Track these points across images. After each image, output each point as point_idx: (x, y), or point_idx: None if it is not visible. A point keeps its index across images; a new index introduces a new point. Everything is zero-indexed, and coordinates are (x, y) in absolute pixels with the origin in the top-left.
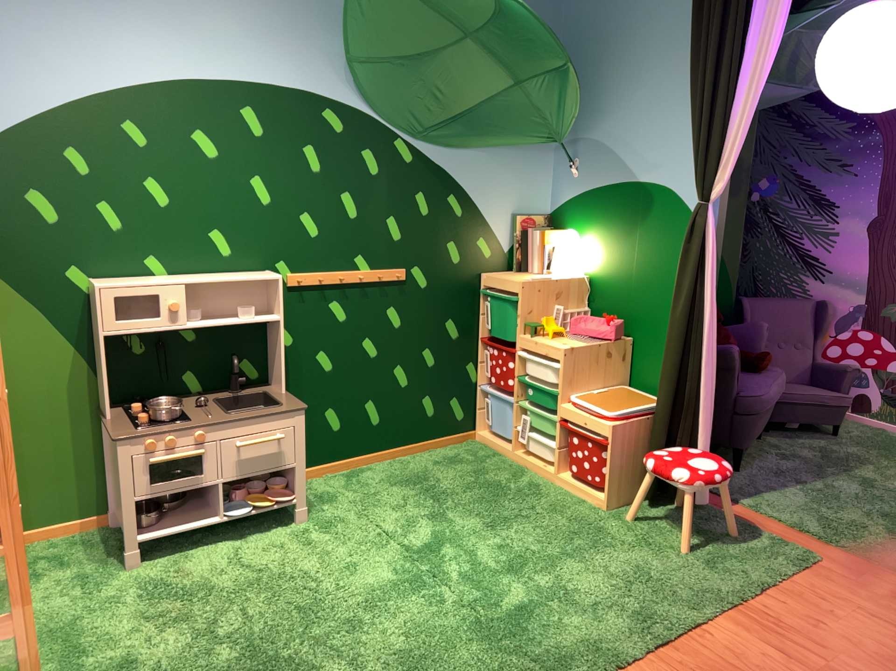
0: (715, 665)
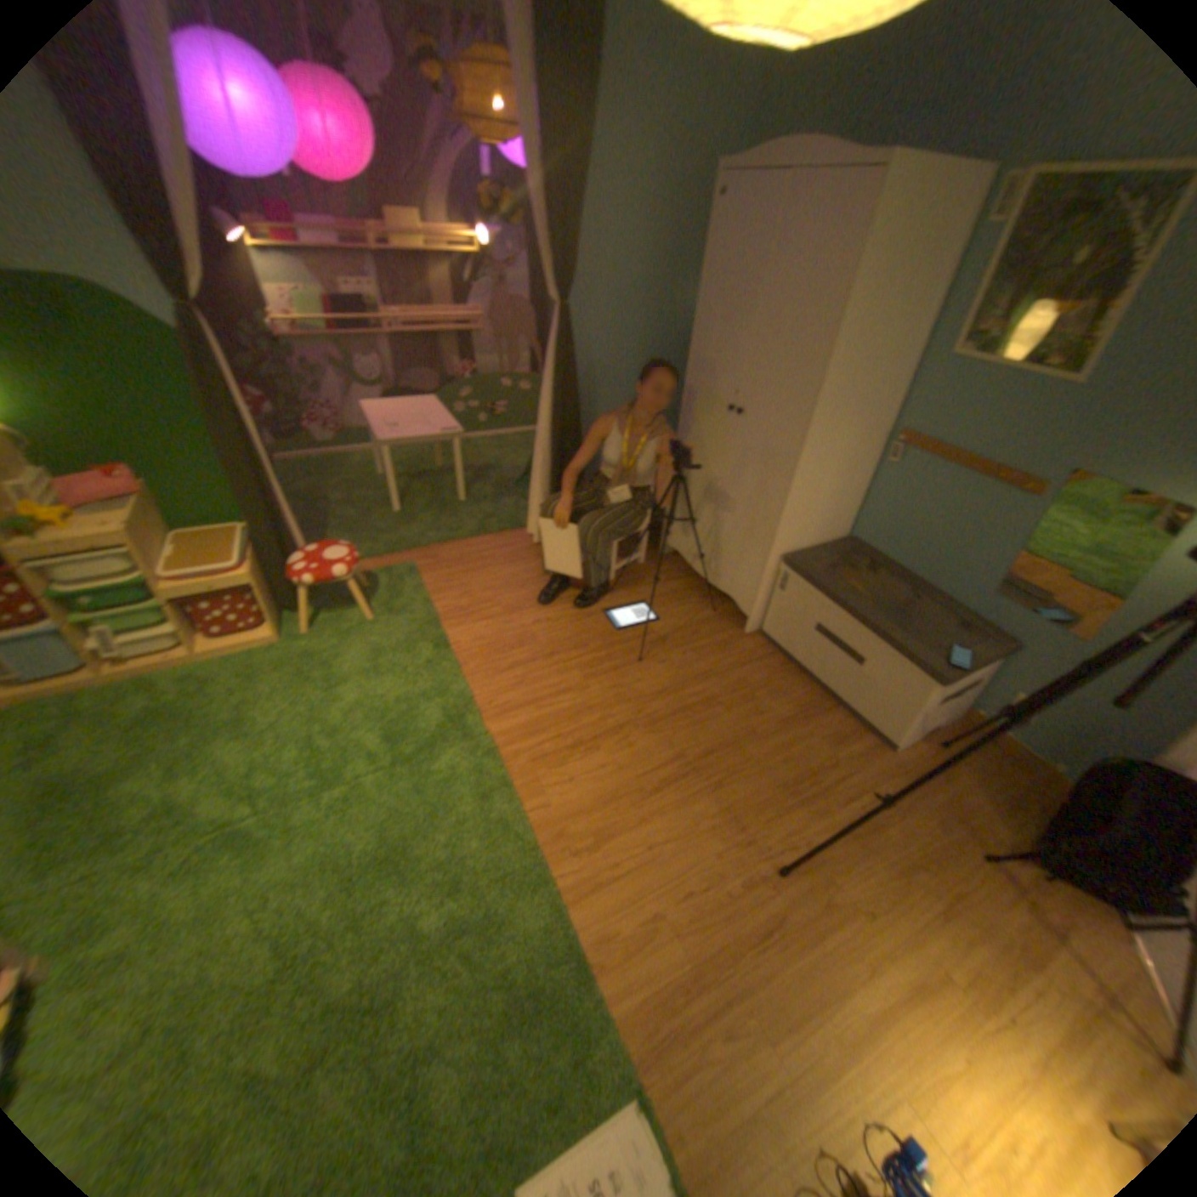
0: (484, 652)
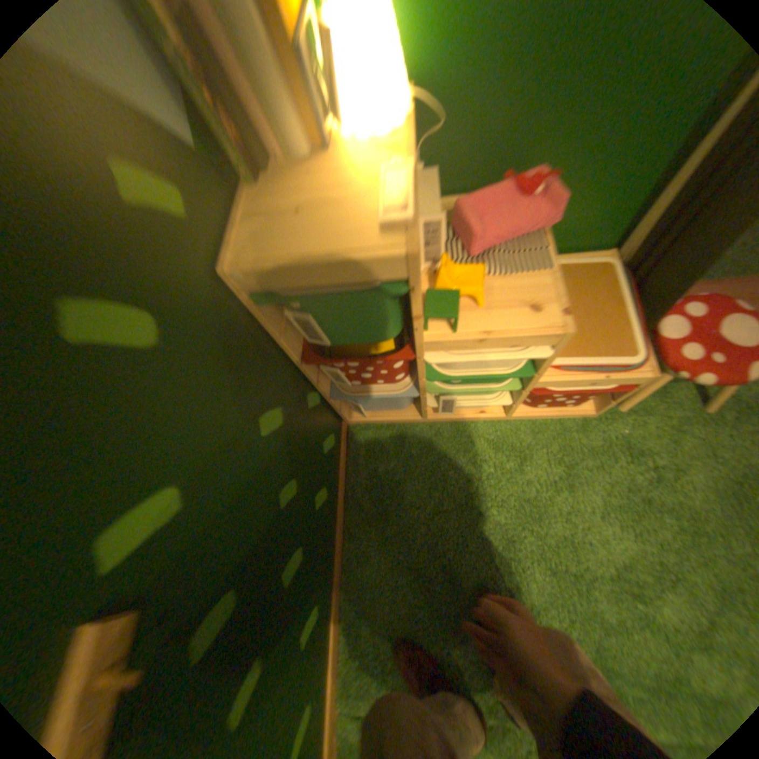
0: None
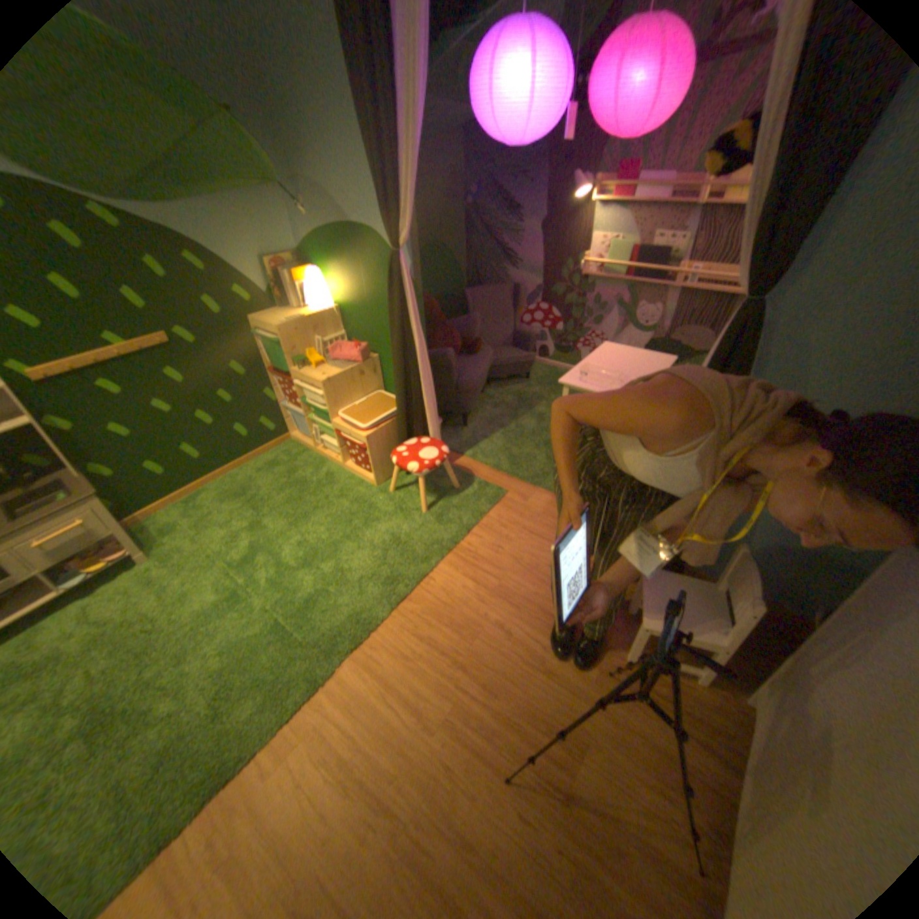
0: (432, 608)
